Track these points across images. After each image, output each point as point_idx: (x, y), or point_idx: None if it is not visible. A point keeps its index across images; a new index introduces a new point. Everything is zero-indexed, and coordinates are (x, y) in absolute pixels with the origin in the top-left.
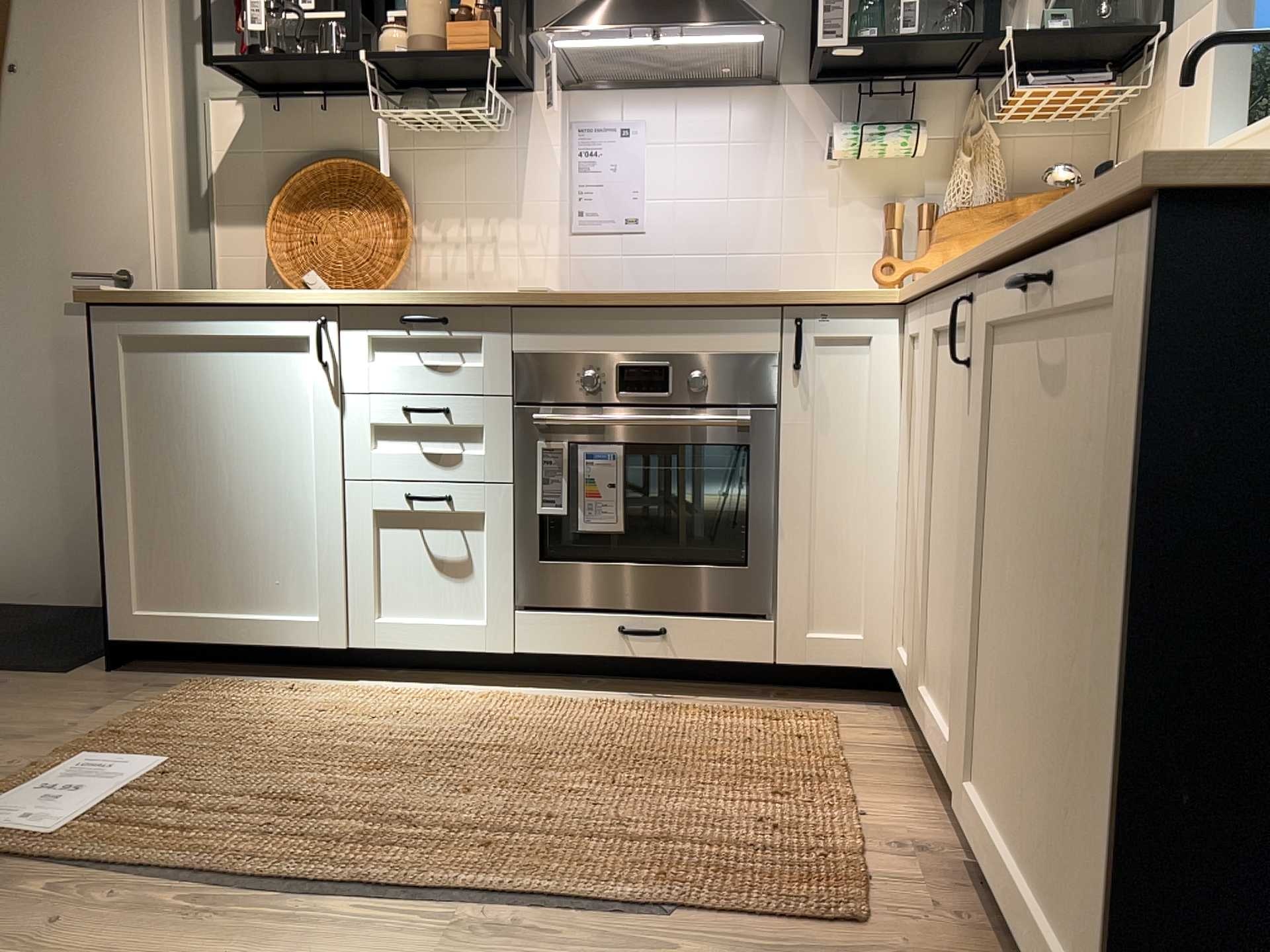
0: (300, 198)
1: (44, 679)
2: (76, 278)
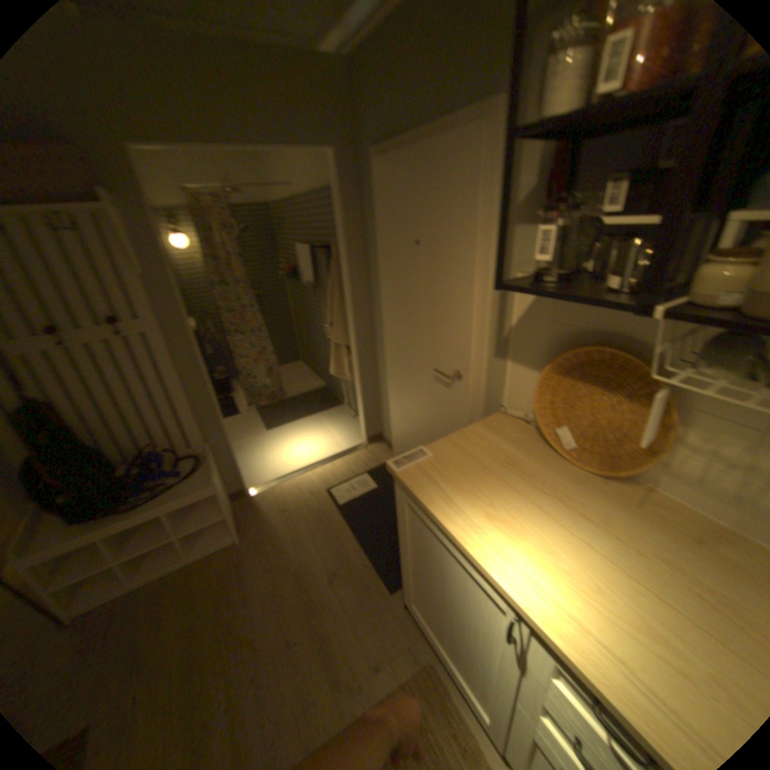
0: (573, 365)
1: (382, 593)
2: (434, 371)
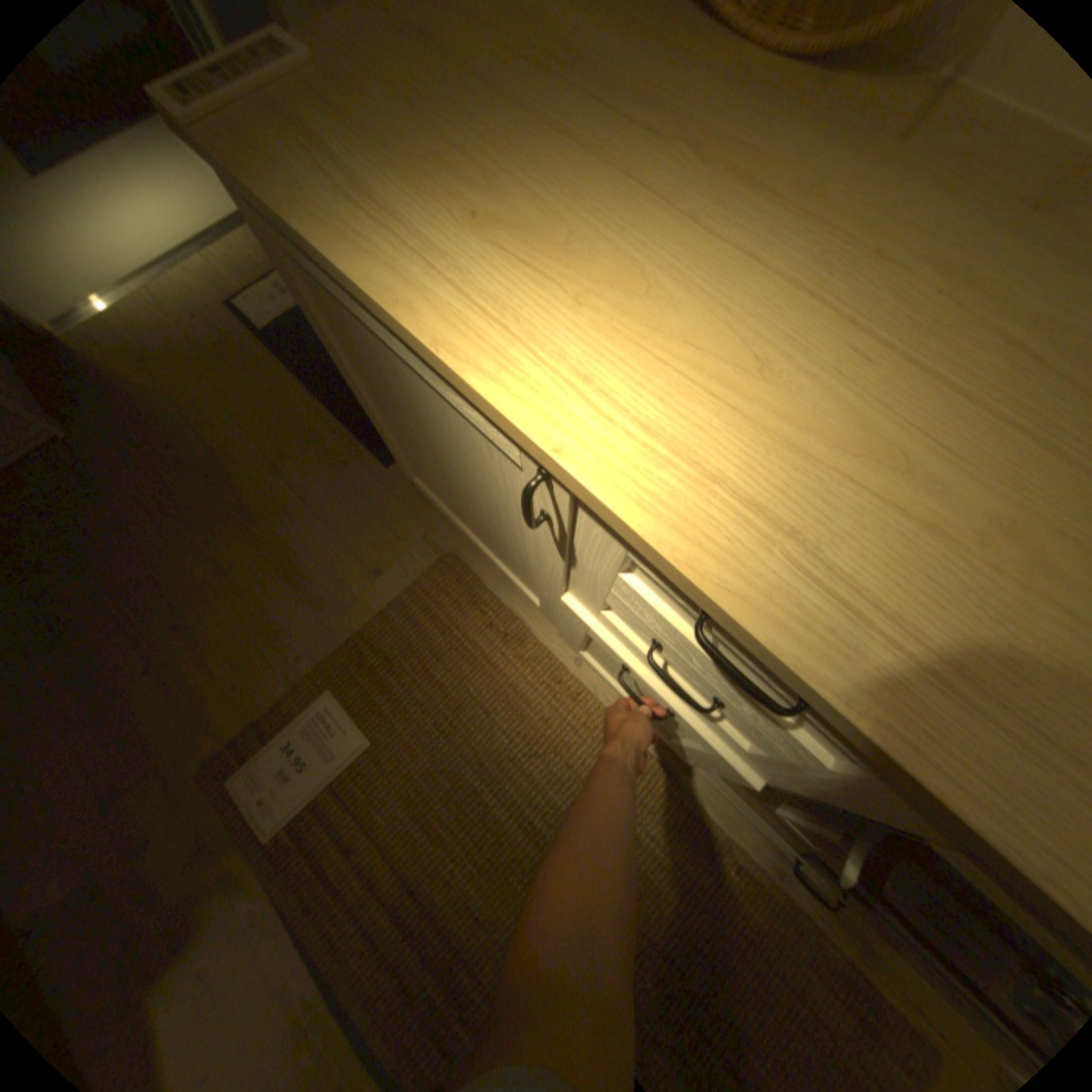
0: None
1: (371, 469)
2: None
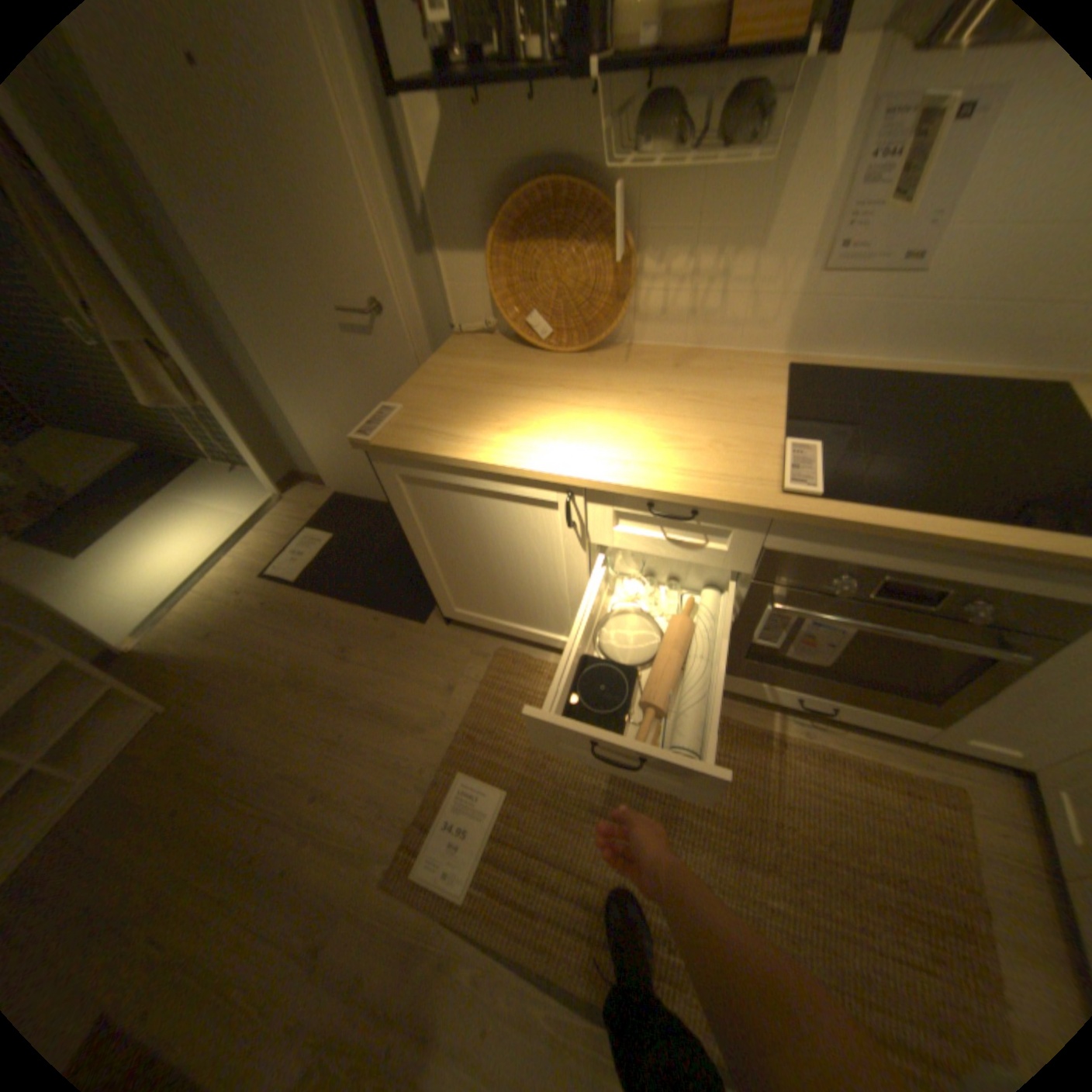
0: (516, 220)
1: (414, 628)
2: (339, 311)
